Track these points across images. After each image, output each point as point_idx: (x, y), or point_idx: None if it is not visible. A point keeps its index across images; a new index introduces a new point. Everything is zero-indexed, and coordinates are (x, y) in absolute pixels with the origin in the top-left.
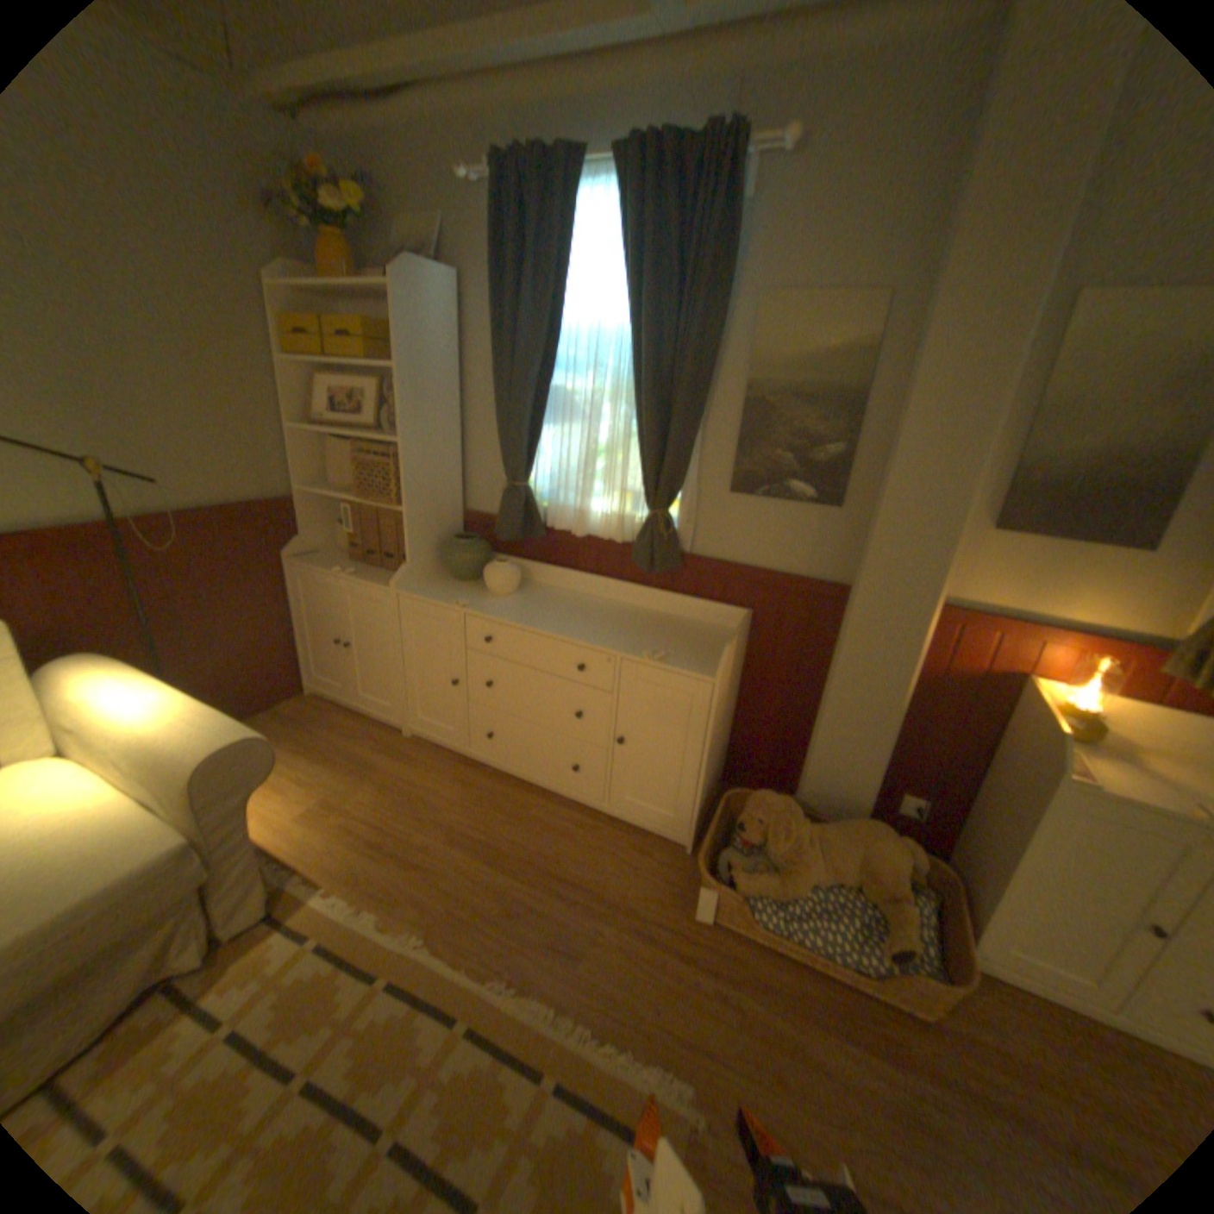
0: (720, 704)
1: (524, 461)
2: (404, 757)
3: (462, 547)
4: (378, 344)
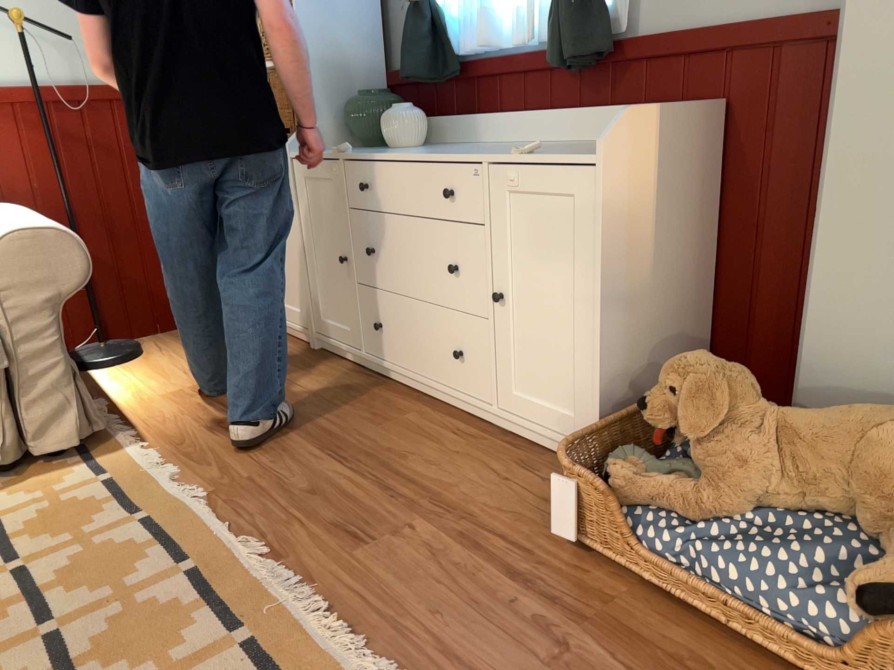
0: (617, 211)
1: None
2: (299, 363)
3: (361, 99)
4: None
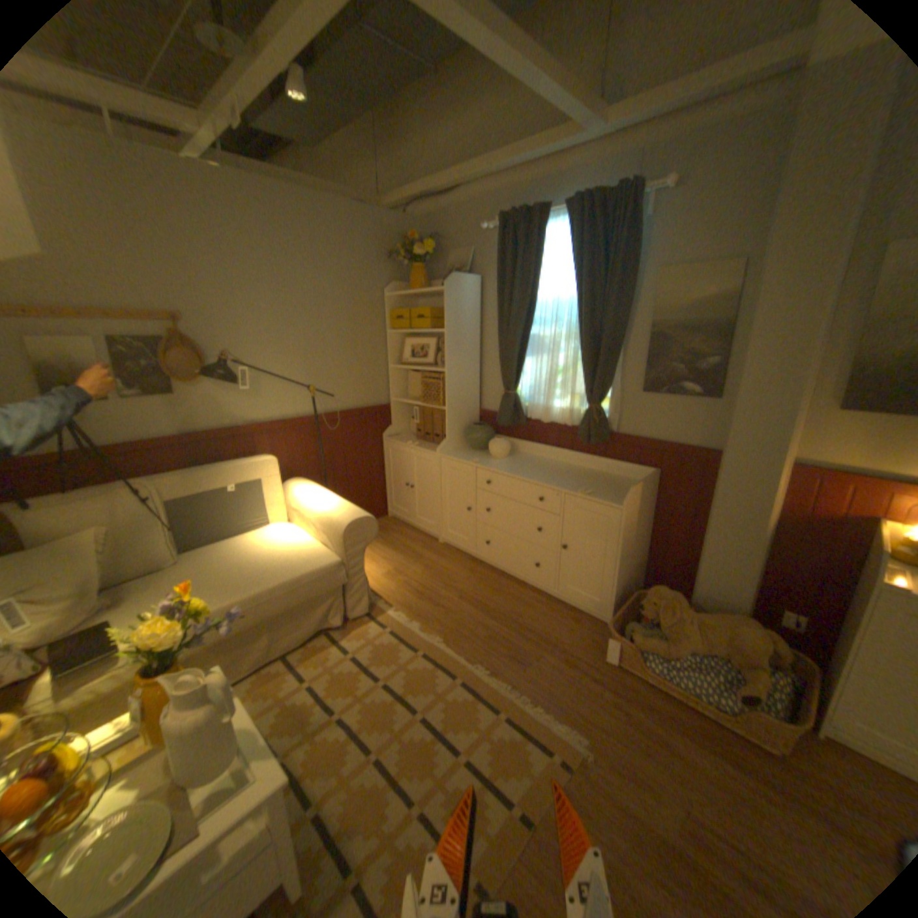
0: (628, 525)
1: (513, 379)
2: (438, 553)
3: (476, 430)
4: (437, 320)
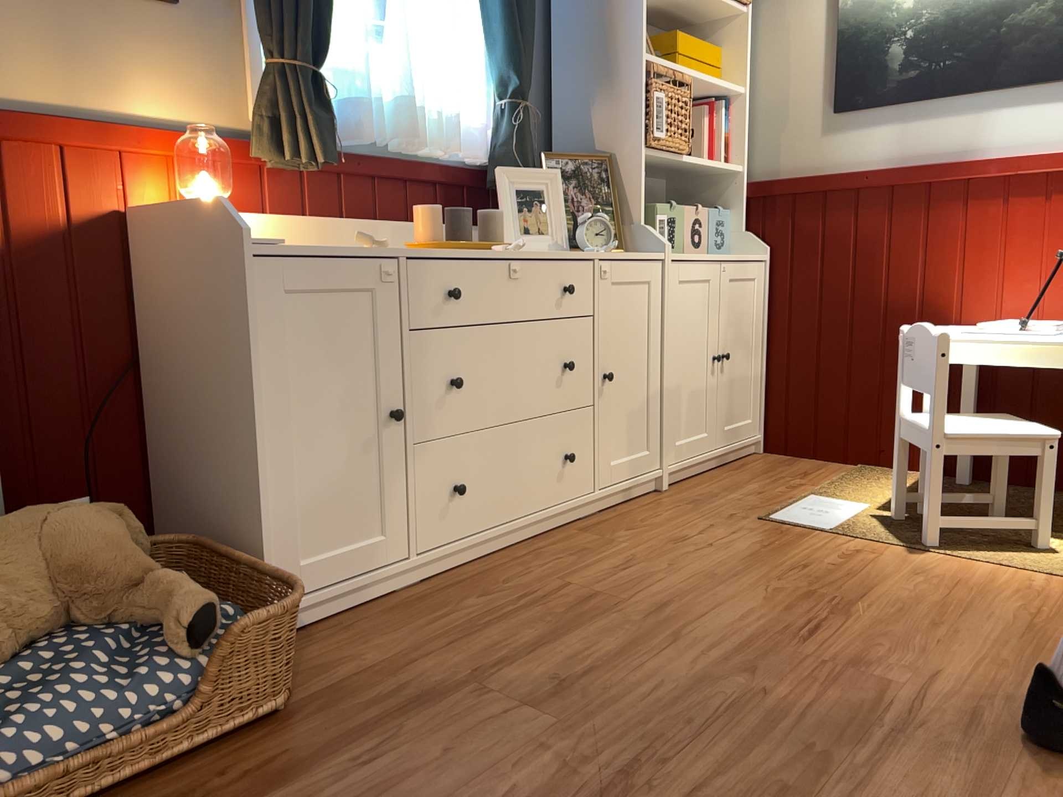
0: None
1: None
2: None
3: None
4: None
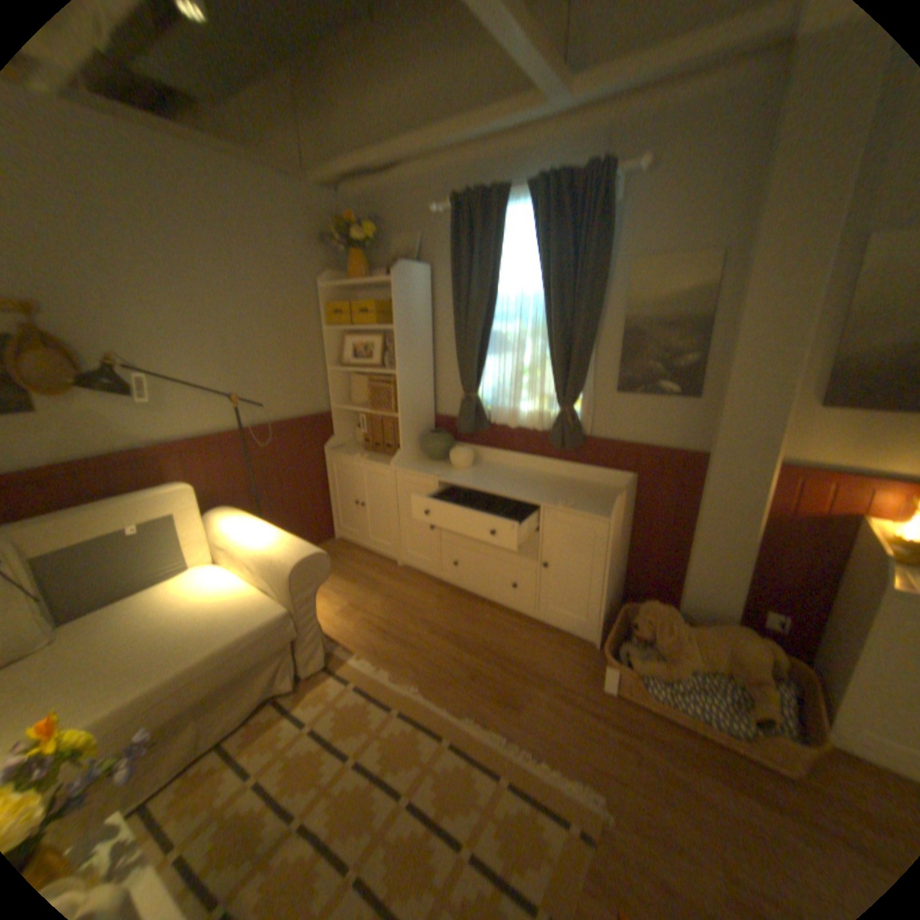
0: (615, 539)
1: (475, 380)
2: (399, 579)
3: (435, 439)
4: (384, 315)
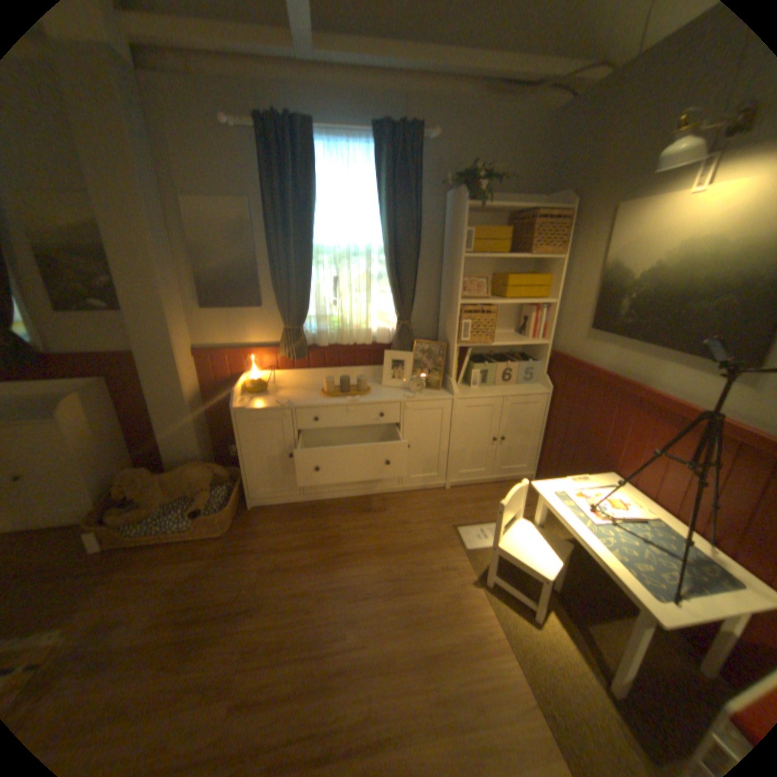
0: (73, 433)
1: None
2: None
3: None
4: None
